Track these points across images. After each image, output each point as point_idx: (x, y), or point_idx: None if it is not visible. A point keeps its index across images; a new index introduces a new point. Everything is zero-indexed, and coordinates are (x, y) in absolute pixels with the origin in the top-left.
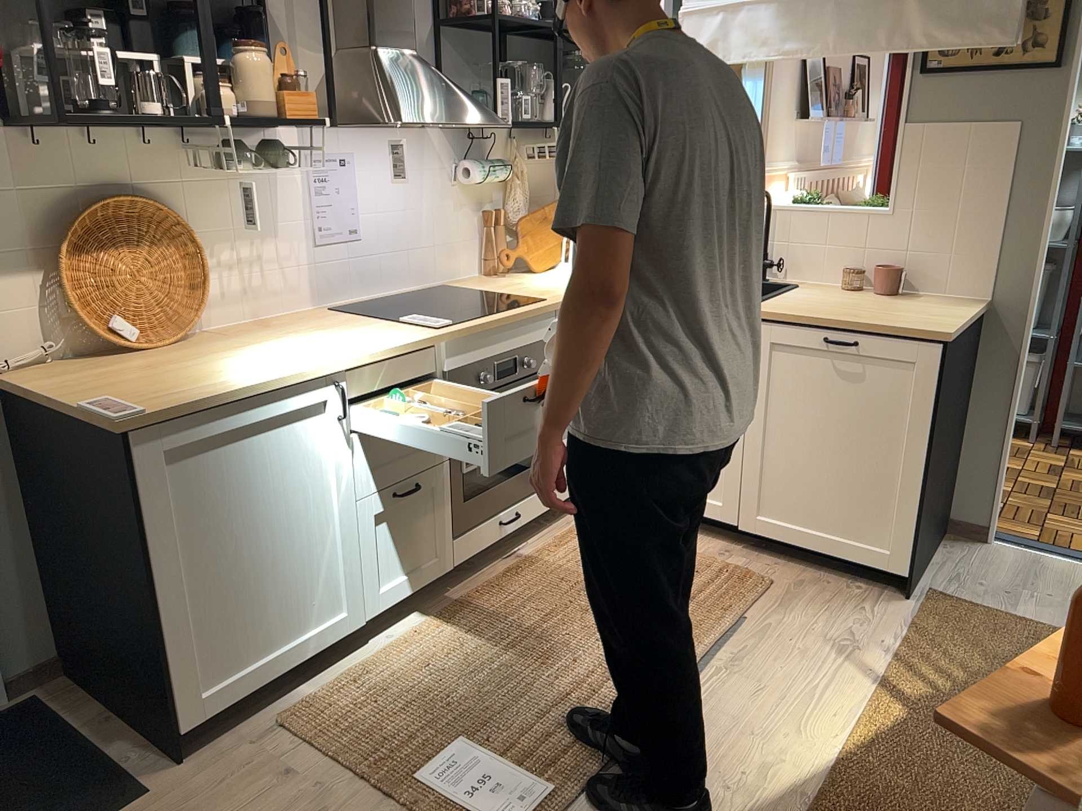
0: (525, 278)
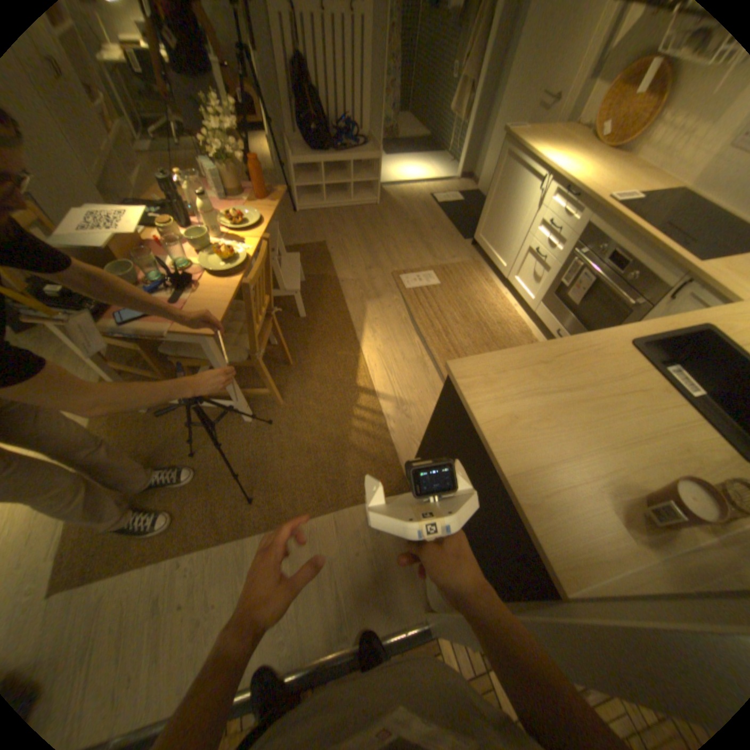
0: None
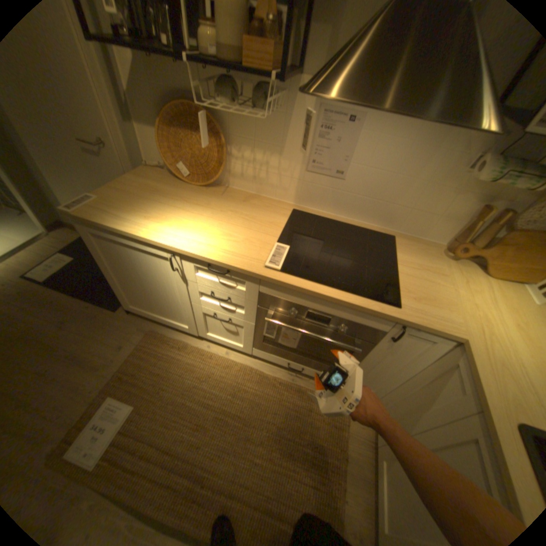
0: (467, 273)
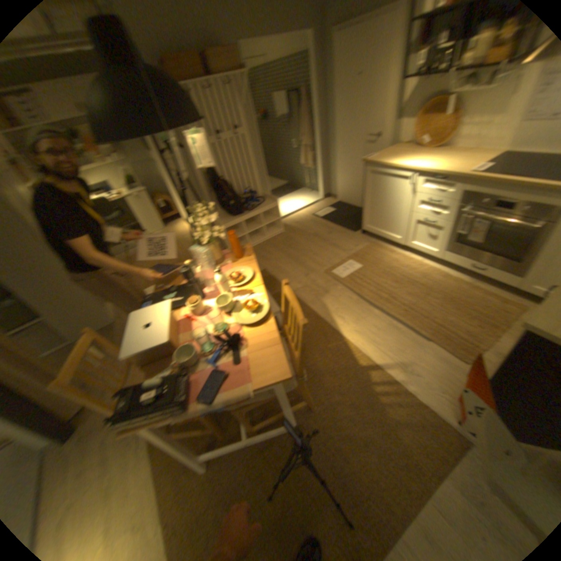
0: None
